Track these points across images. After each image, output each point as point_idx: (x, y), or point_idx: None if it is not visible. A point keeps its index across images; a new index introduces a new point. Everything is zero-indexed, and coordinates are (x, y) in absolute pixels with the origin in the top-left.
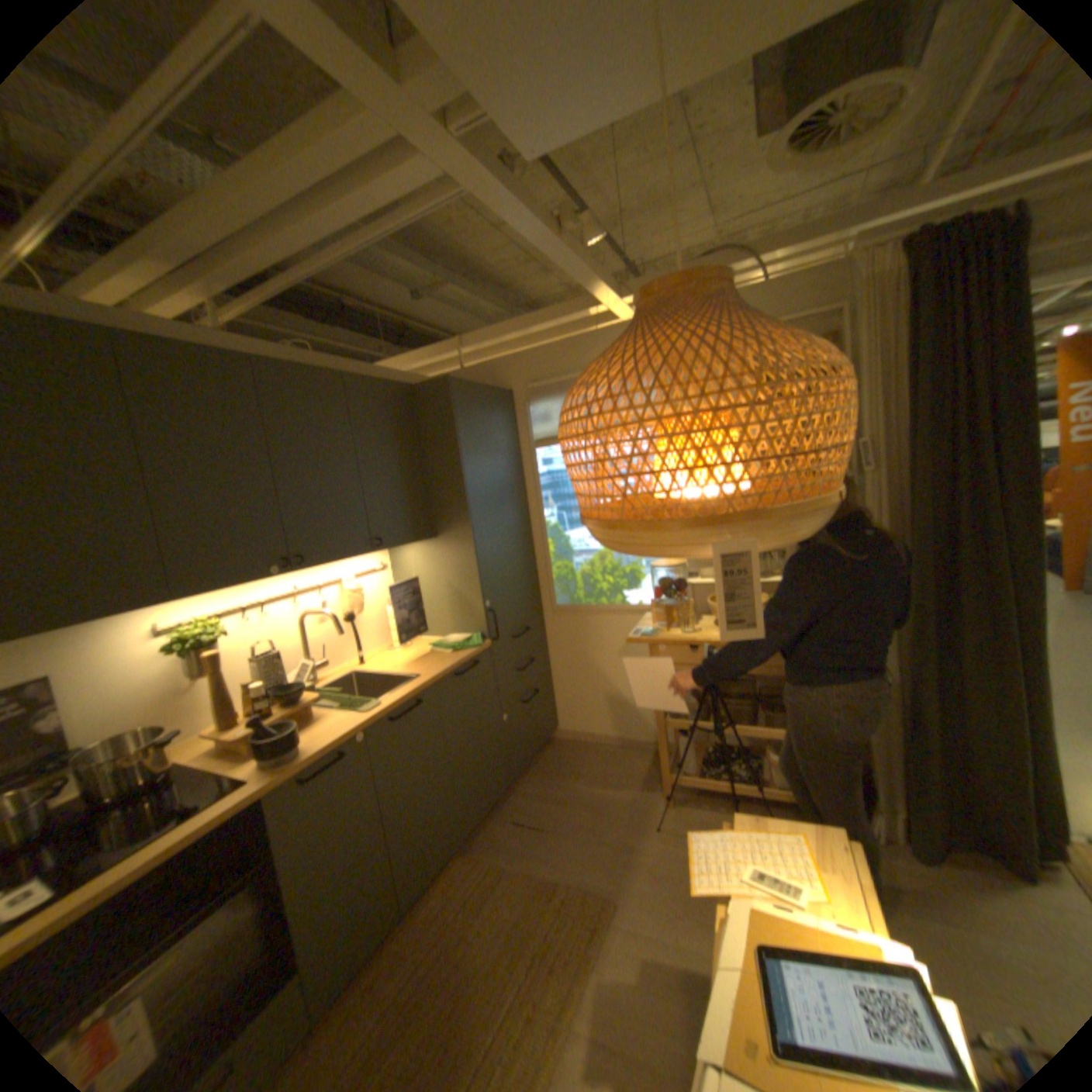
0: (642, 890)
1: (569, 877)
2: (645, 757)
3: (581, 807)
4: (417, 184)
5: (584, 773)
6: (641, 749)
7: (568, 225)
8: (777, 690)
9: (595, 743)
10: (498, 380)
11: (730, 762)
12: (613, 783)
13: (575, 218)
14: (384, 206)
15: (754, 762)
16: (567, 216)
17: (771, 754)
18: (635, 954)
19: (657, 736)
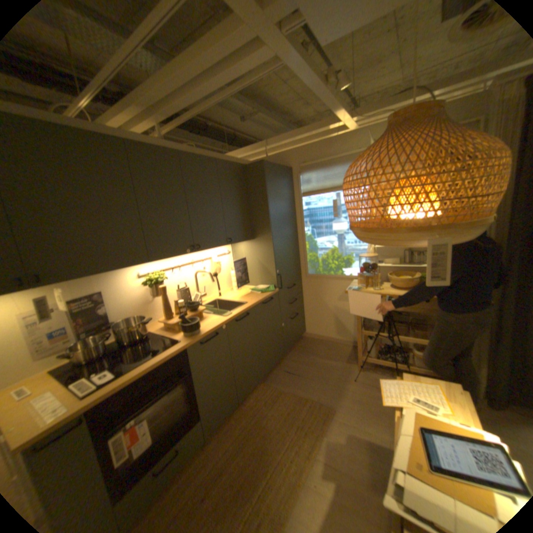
0: (347, 405)
1: (312, 397)
2: (348, 348)
3: (317, 367)
4: (261, 61)
5: (318, 353)
6: (346, 344)
7: (331, 79)
8: (420, 320)
9: (323, 340)
10: (285, 162)
11: (393, 353)
12: (333, 358)
13: (335, 75)
14: (244, 74)
15: (405, 354)
16: (331, 74)
17: (414, 351)
18: (345, 432)
19: (355, 339)
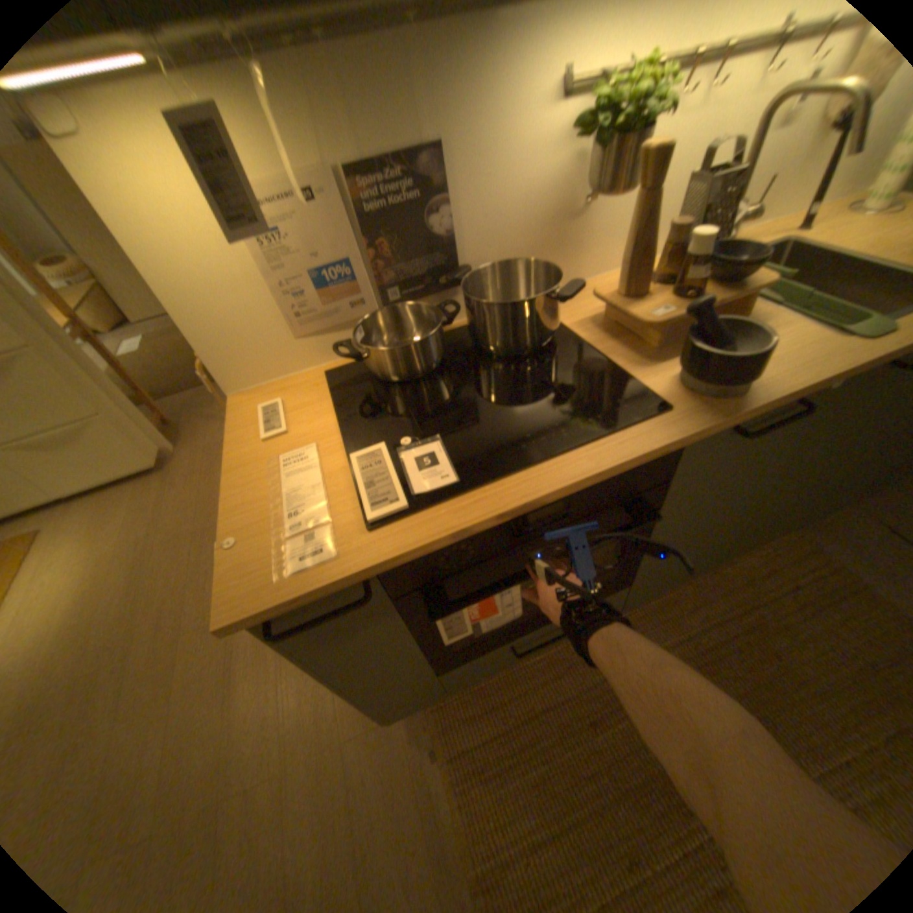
0: None
1: None
2: None
3: None
4: None
5: None
6: None
7: None
8: None
9: None
10: None
11: None
12: None
13: None
14: None
15: None
16: None
17: None
18: None
19: None
